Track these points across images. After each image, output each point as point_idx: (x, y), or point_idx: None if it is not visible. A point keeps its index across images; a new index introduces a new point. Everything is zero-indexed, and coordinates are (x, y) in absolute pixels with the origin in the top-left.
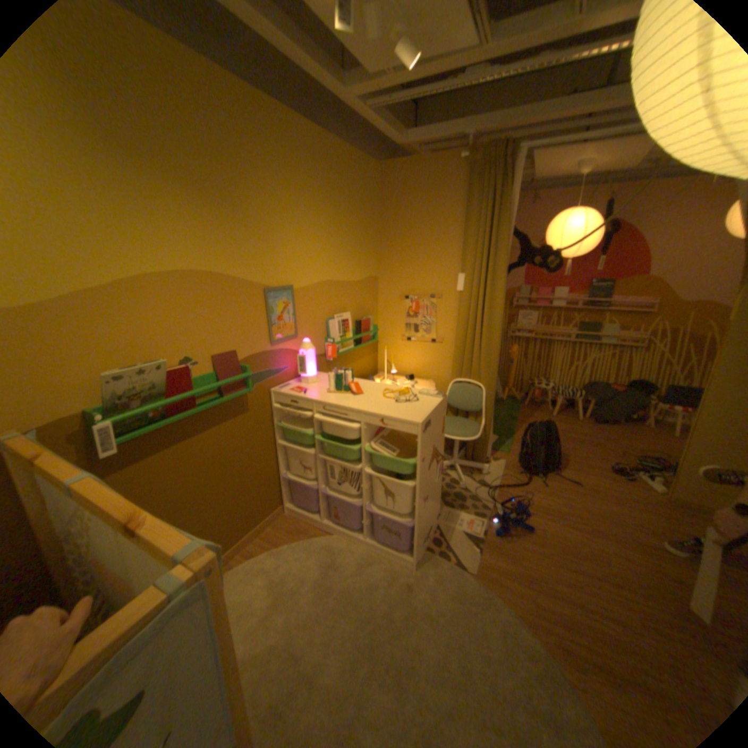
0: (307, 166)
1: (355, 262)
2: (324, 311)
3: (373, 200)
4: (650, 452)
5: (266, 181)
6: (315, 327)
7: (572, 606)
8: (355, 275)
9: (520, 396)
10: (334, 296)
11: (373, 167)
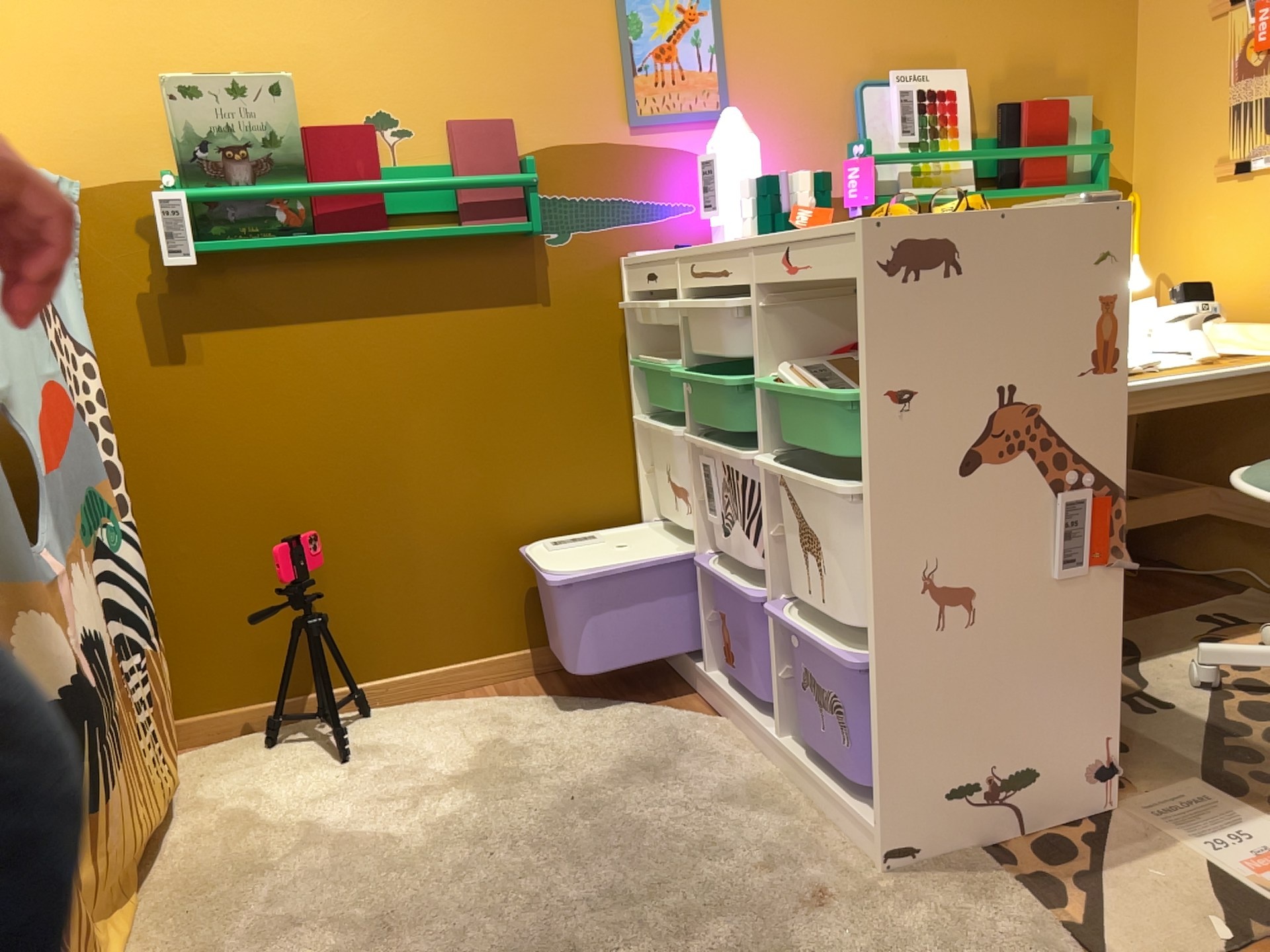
0: None
1: None
2: (849, 56)
3: None
4: None
5: None
6: (805, 102)
7: None
8: None
9: None
10: (898, 10)
11: None
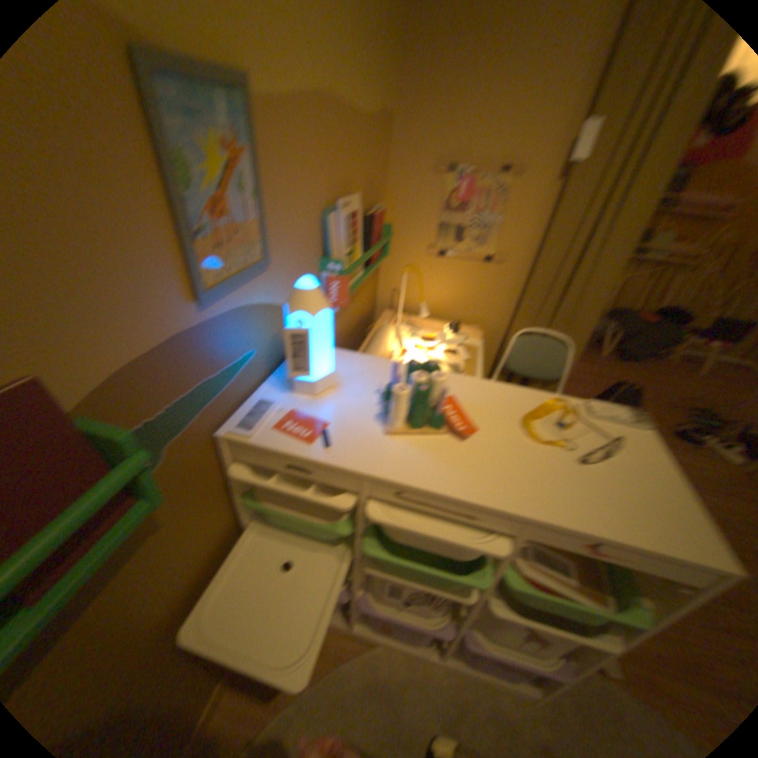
0: None
1: (375, 52)
2: (323, 185)
3: None
4: (692, 399)
5: None
6: (306, 229)
7: None
8: (372, 92)
9: None
10: (341, 143)
11: None
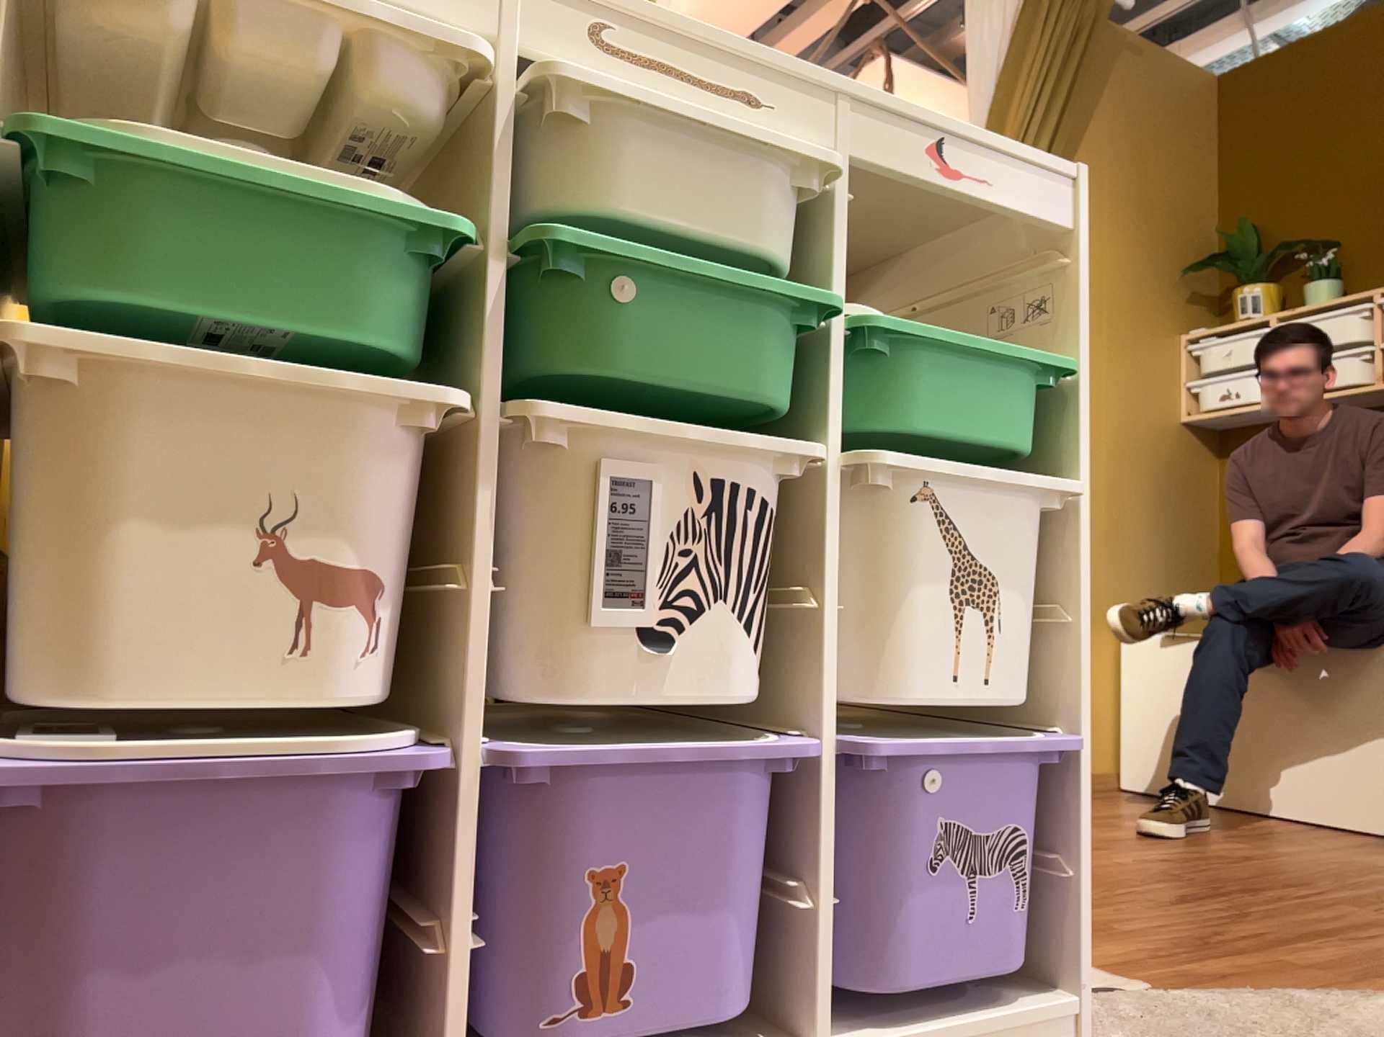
0: None
1: None
2: None
3: None
4: None
5: None
6: None
7: (1307, 933)
8: None
9: None
10: None
11: None
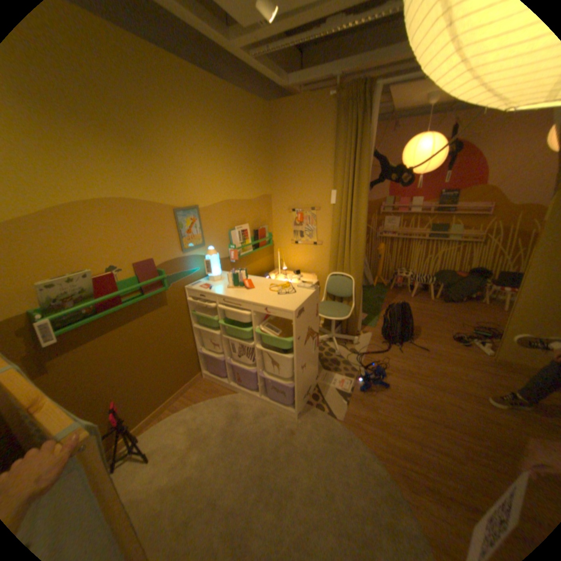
0: (203, 108)
1: (250, 184)
2: (226, 224)
3: (263, 133)
4: (484, 323)
5: (168, 122)
6: (219, 237)
7: (413, 443)
8: (251, 194)
9: (387, 282)
10: (234, 211)
11: (262, 105)
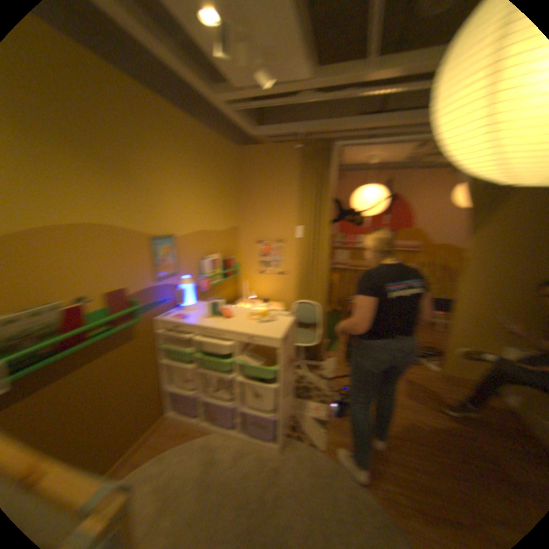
0: (188, 146)
1: (224, 216)
2: (202, 253)
3: (236, 172)
4: (427, 343)
5: (157, 155)
6: (194, 265)
7: (394, 465)
8: (224, 225)
9: (341, 309)
10: (209, 241)
11: (236, 149)
